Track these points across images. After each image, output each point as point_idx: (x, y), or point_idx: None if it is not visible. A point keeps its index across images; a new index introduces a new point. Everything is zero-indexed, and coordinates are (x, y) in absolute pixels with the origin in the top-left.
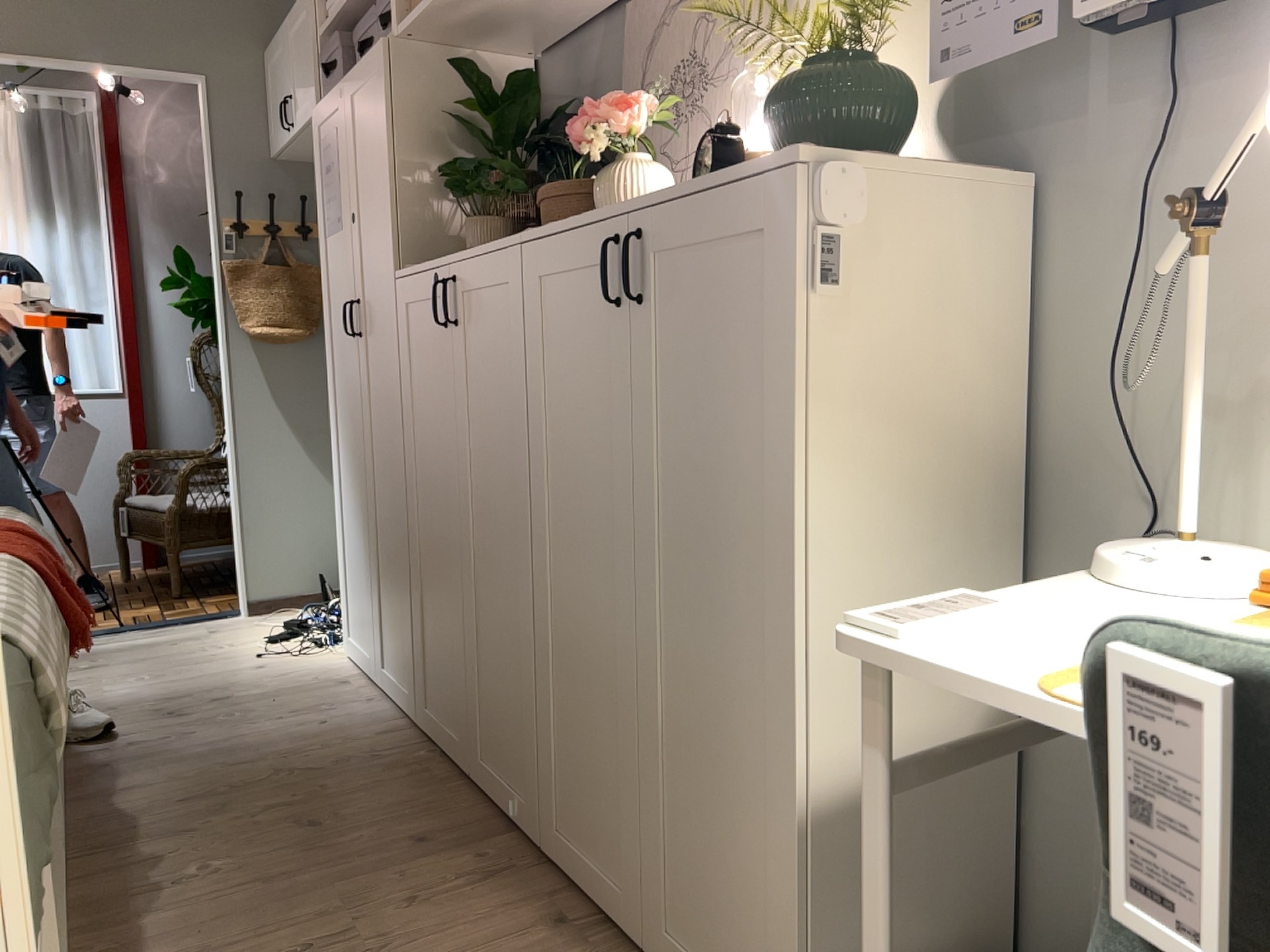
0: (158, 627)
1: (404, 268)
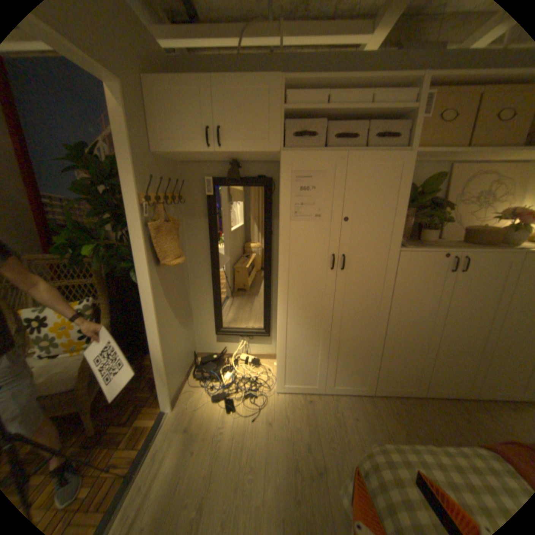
0: (144, 458)
1: (409, 248)
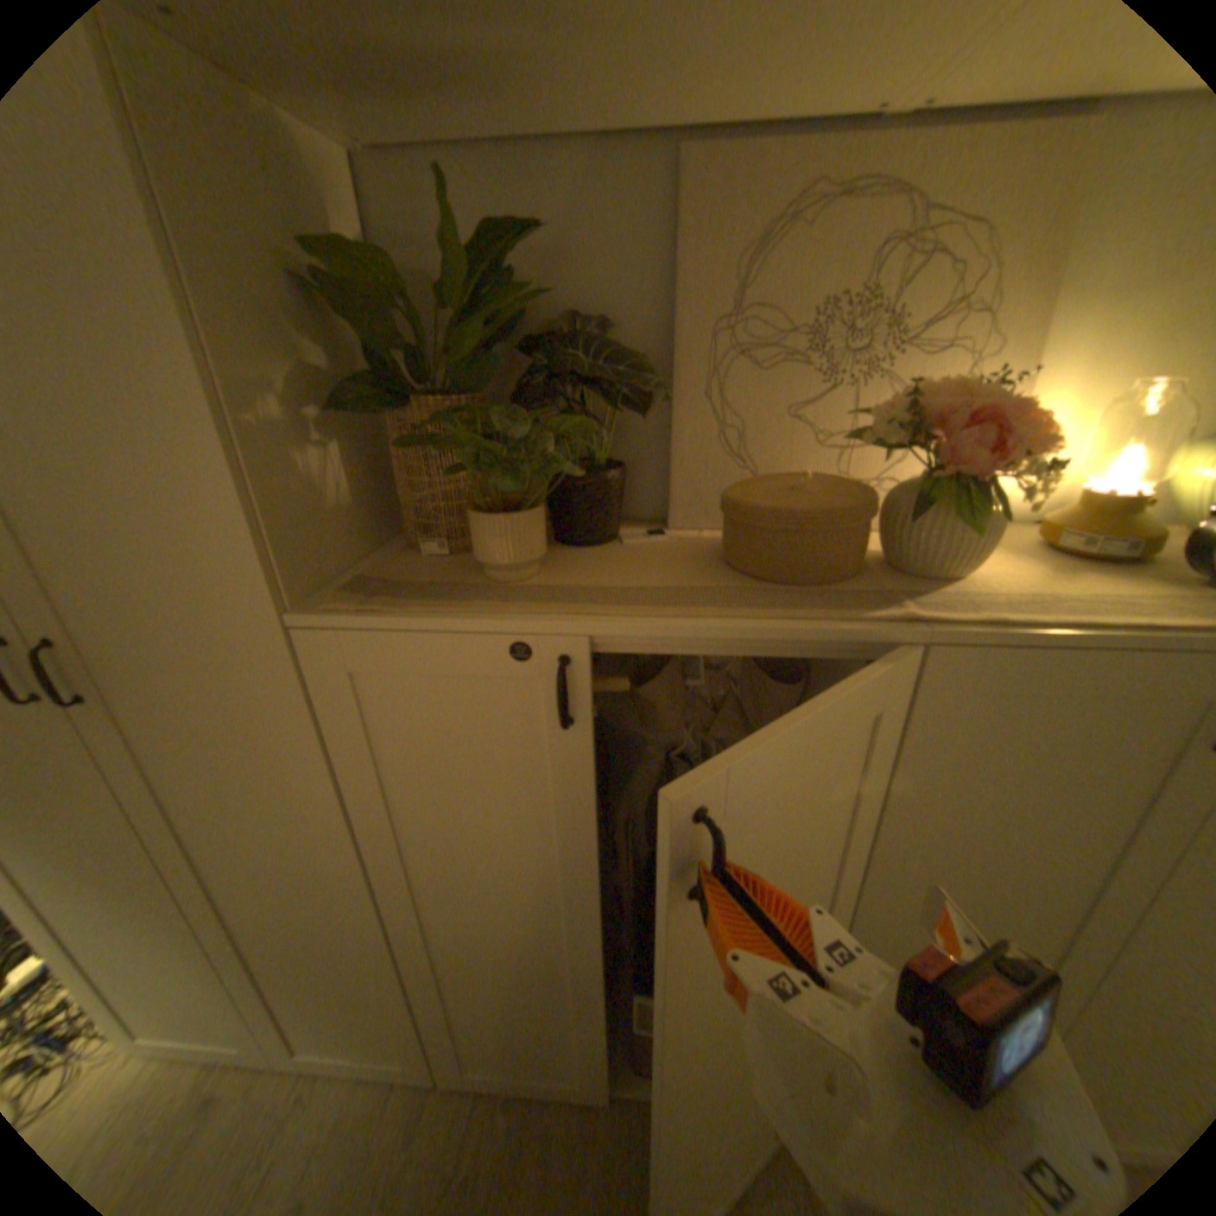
0: None
1: (332, 607)
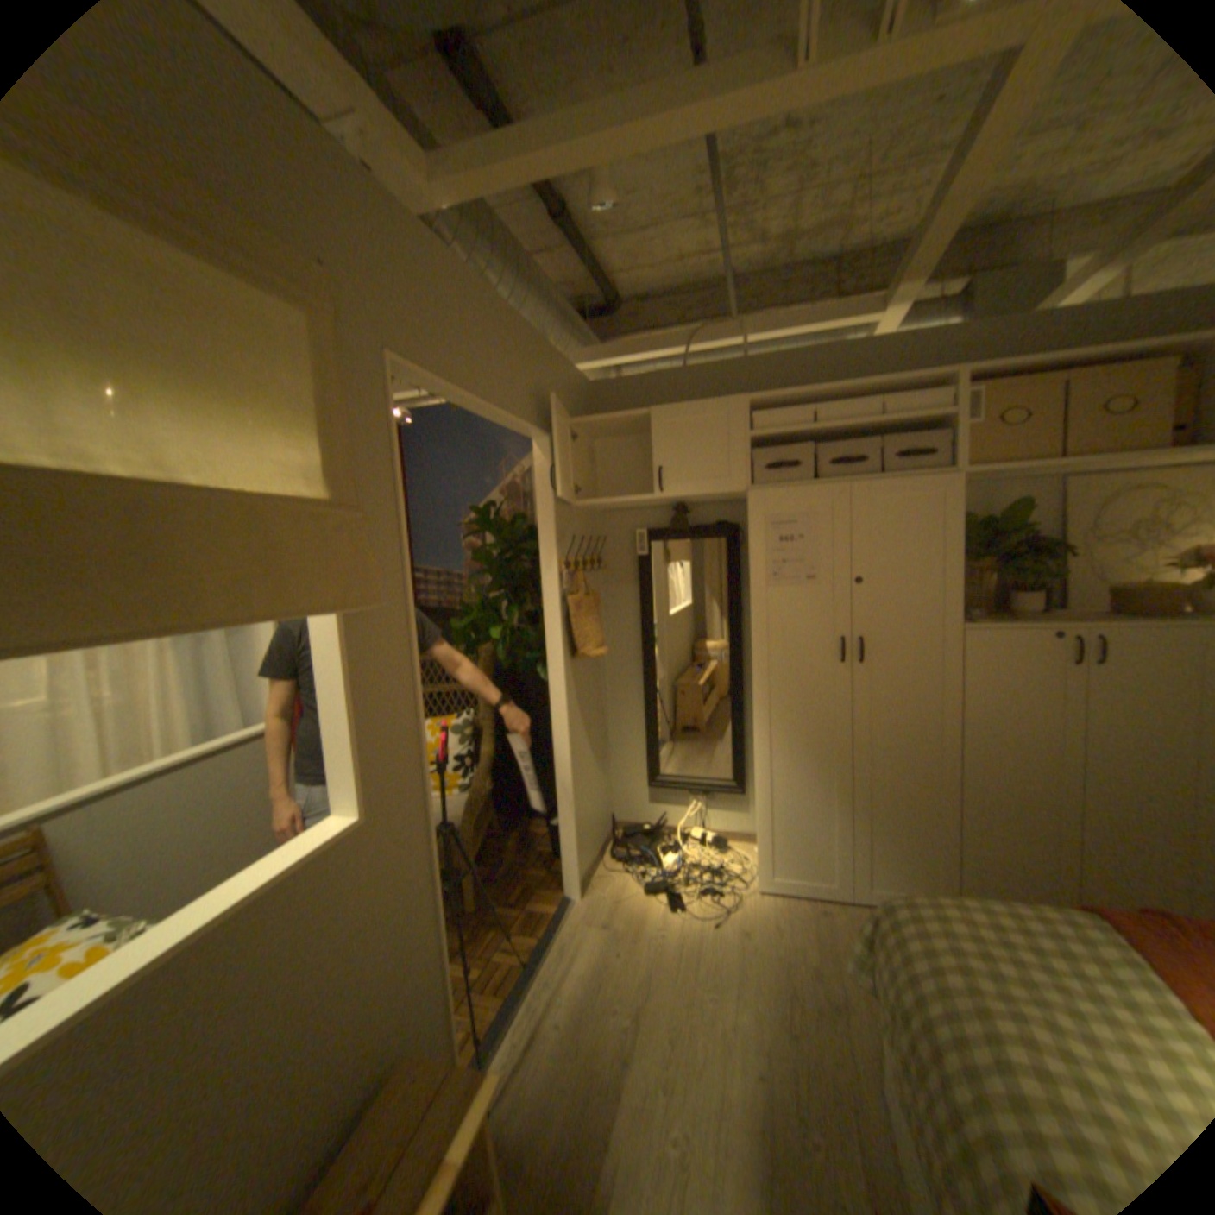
0: (547, 952)
1: (980, 625)
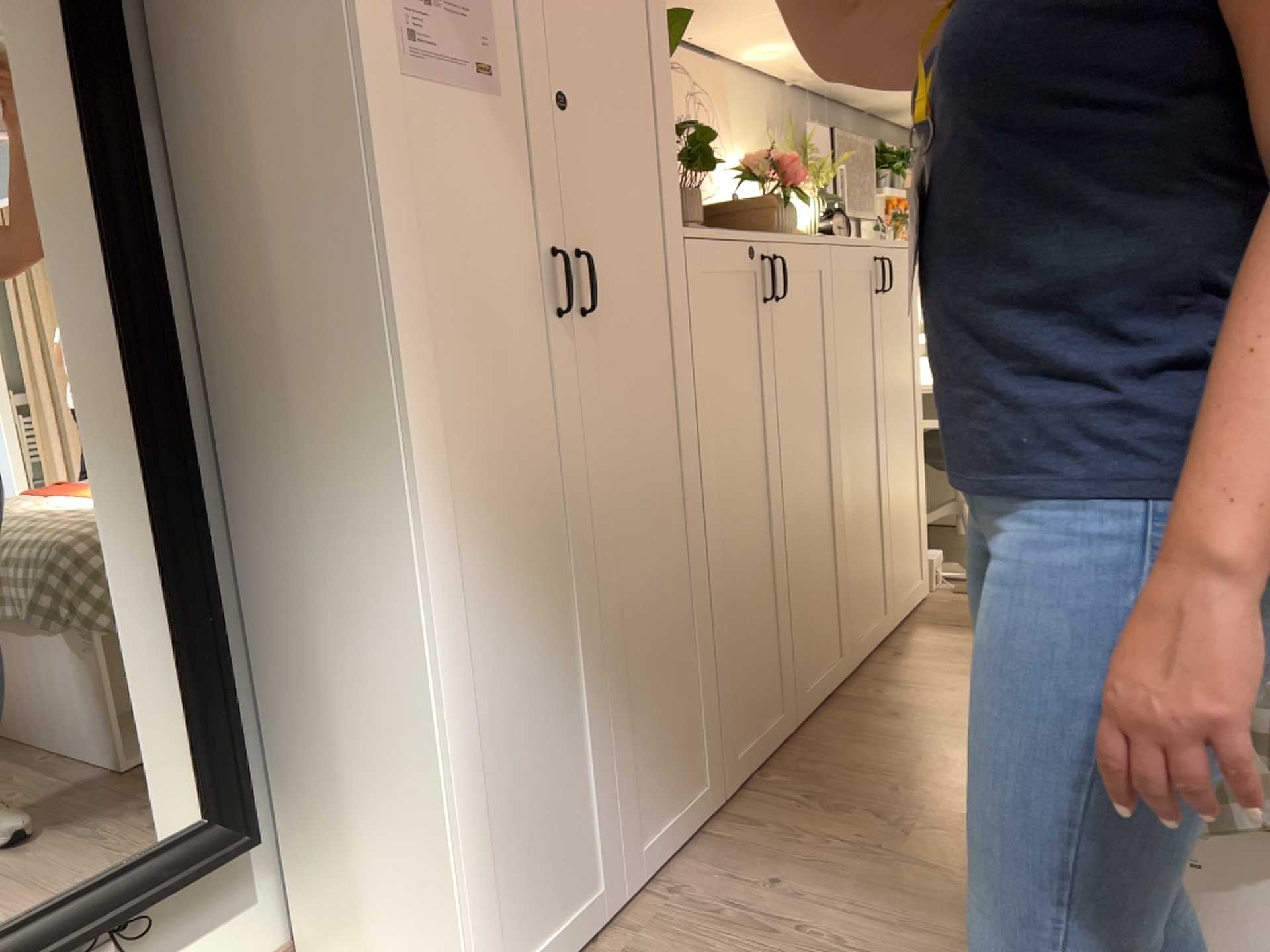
0: None
1: (687, 223)
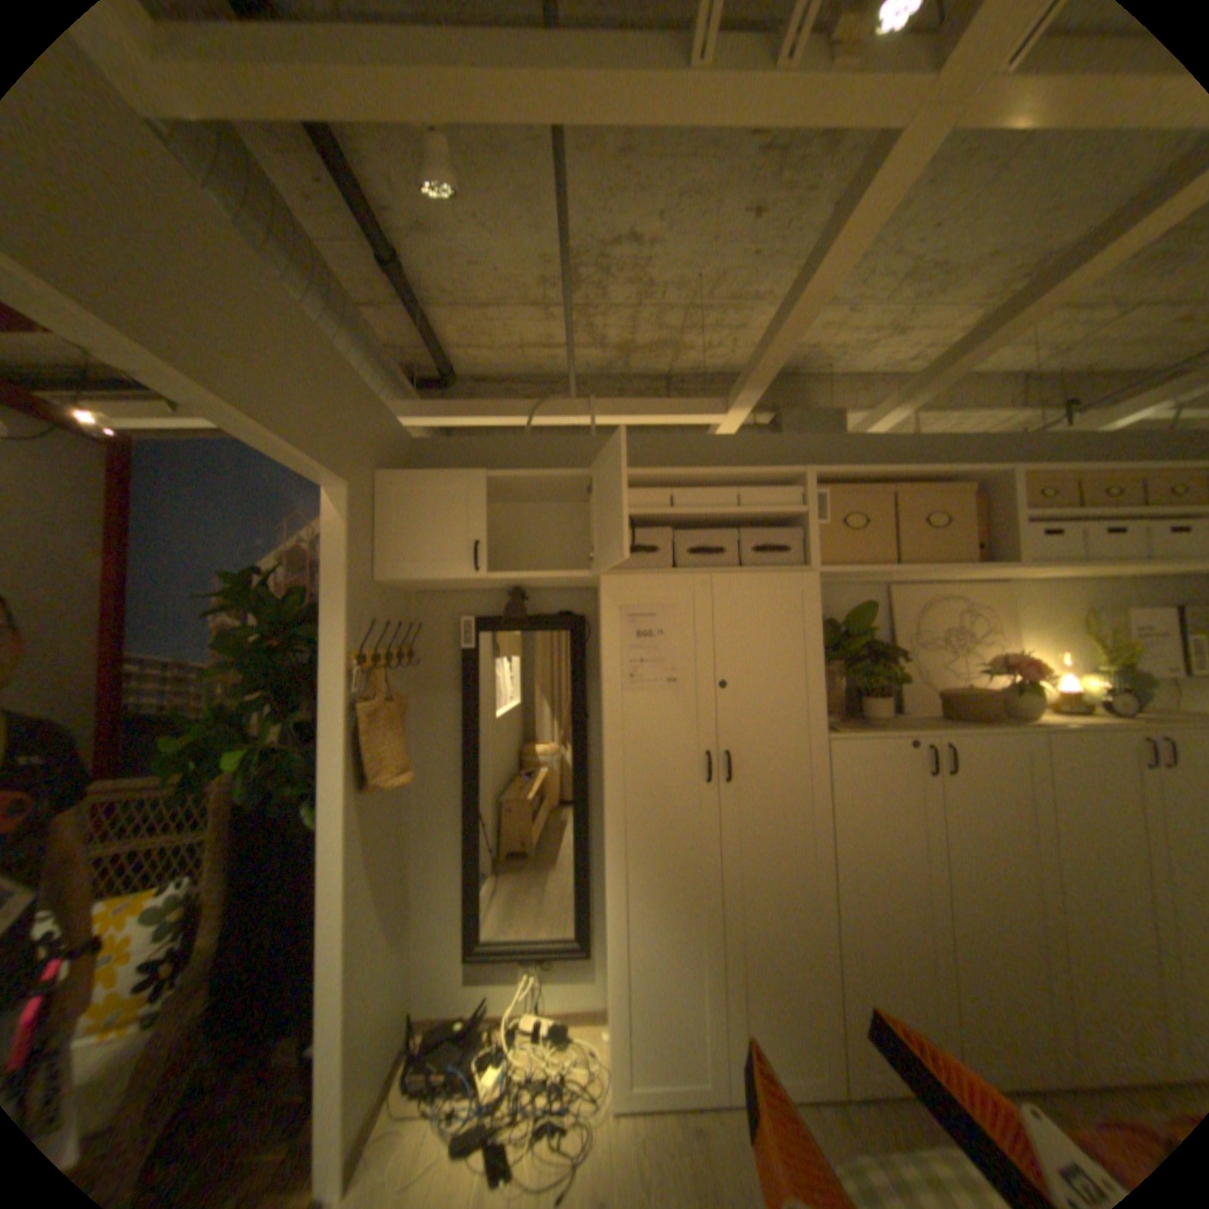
0: None
1: (844, 733)
